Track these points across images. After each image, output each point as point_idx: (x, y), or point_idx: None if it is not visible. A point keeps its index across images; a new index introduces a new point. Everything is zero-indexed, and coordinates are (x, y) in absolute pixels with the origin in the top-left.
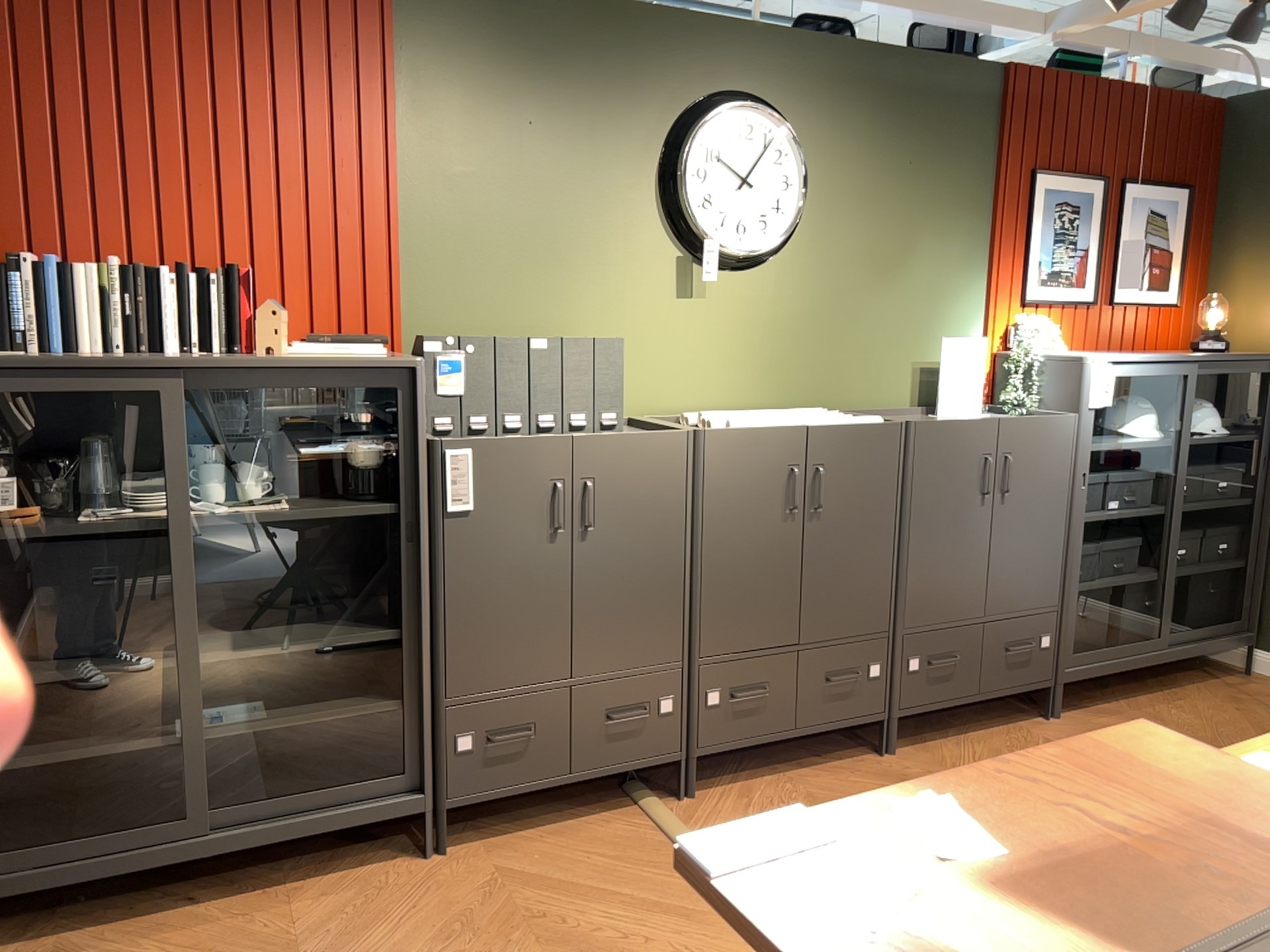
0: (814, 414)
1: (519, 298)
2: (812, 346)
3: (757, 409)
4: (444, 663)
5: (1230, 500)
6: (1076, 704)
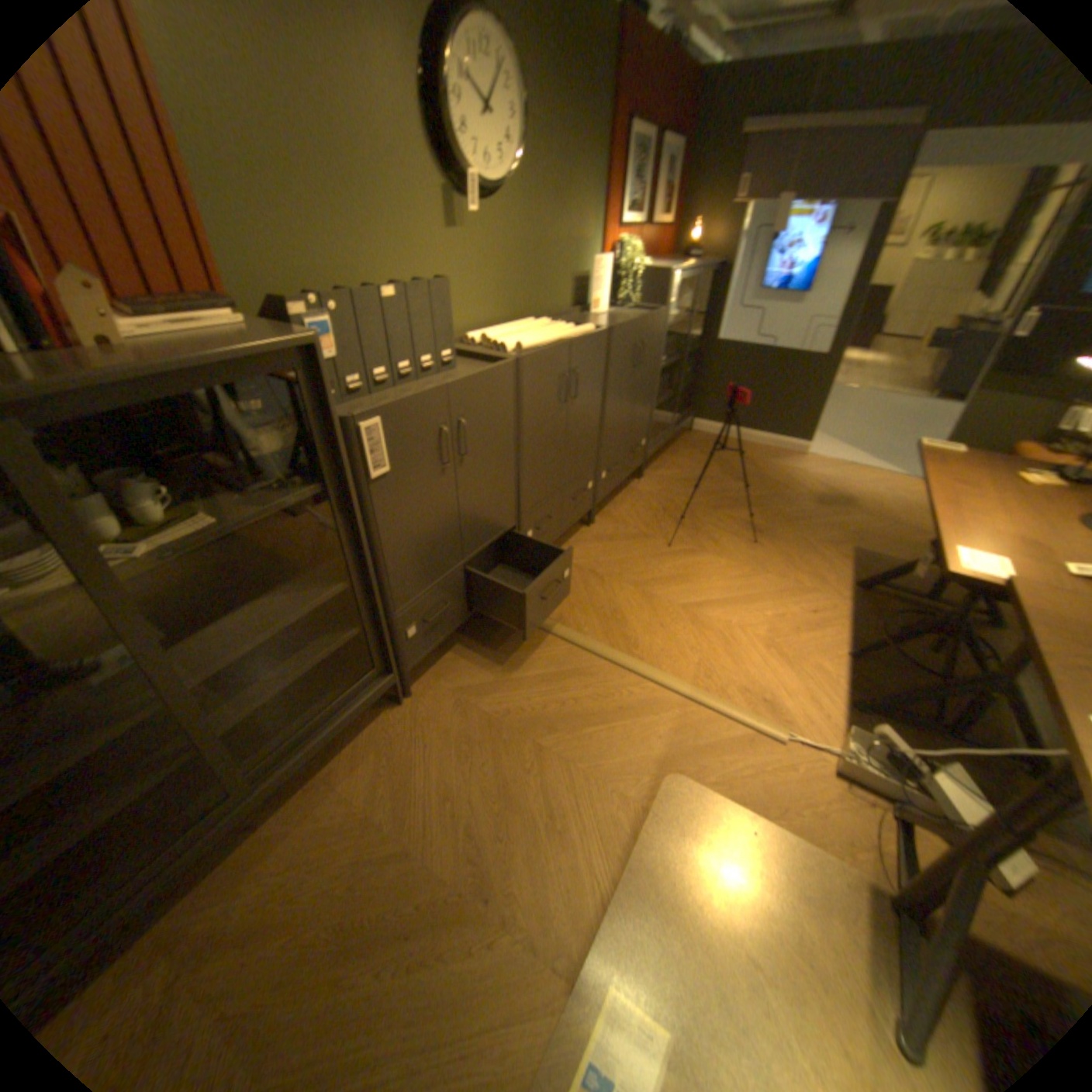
0: (551, 326)
1: (325, 234)
2: (526, 267)
3: (500, 323)
4: (392, 590)
5: (695, 345)
6: (643, 467)
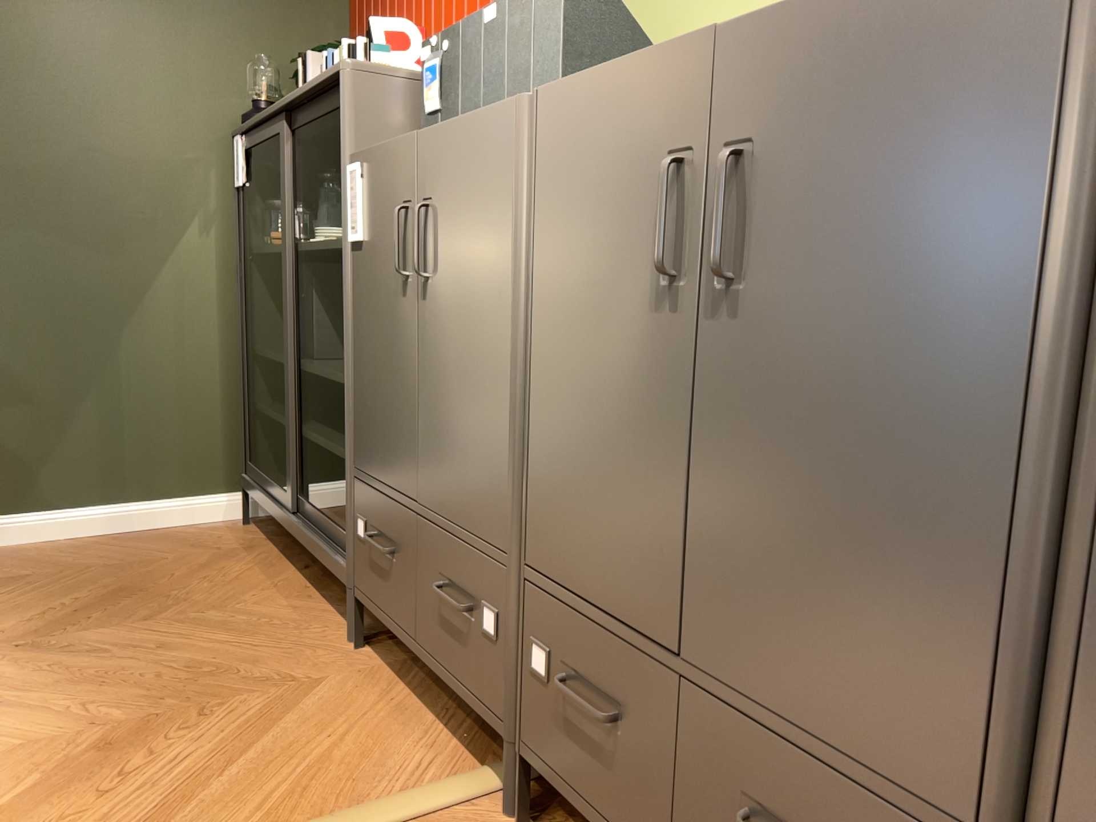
0: None
1: None
2: None
3: None
4: (352, 424)
5: None
6: None
